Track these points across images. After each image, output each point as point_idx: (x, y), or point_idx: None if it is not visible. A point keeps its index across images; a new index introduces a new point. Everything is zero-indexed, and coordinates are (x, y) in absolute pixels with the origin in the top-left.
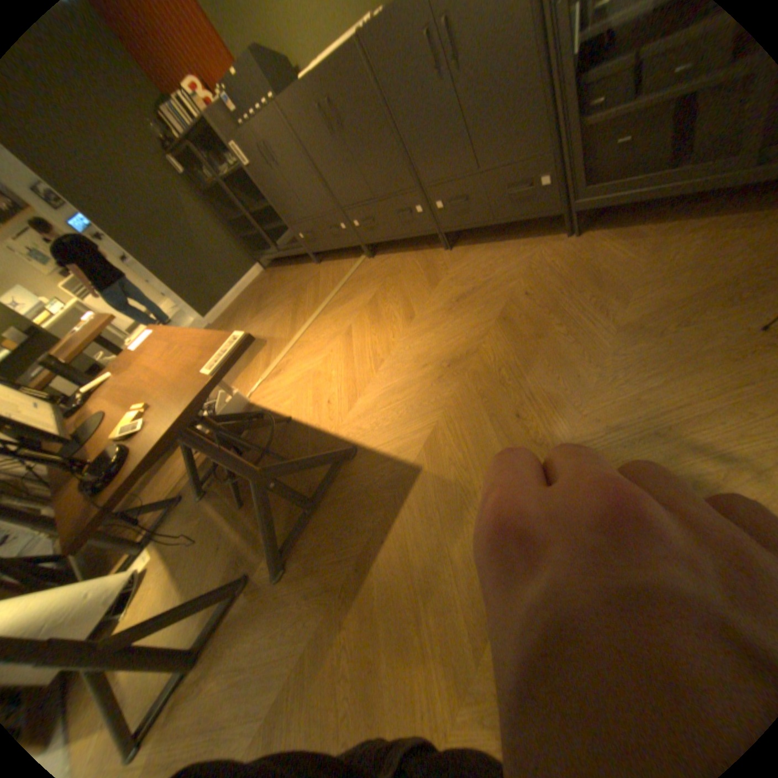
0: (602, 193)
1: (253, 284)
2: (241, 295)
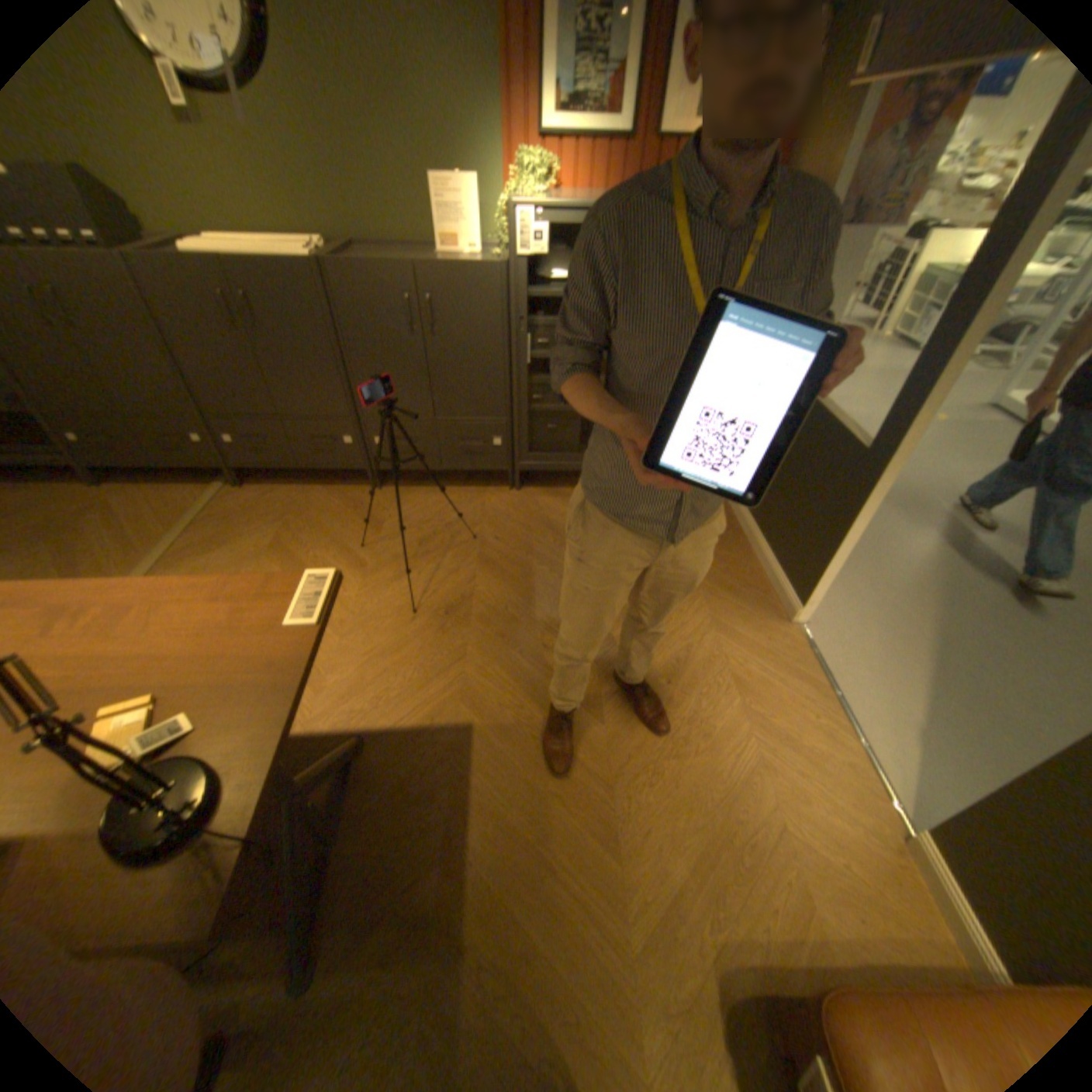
0: (539, 460)
1: None
2: None
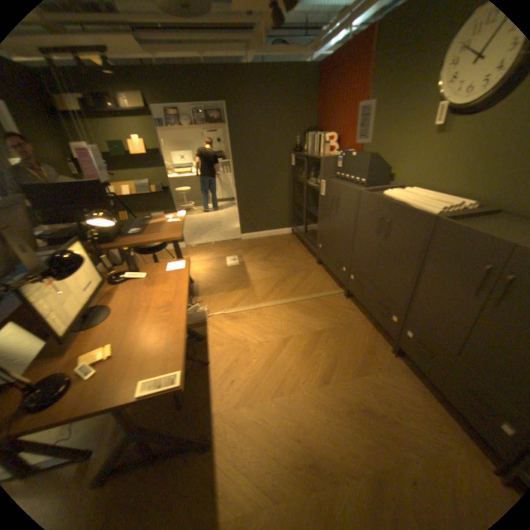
0: None
1: (278, 237)
2: (267, 237)
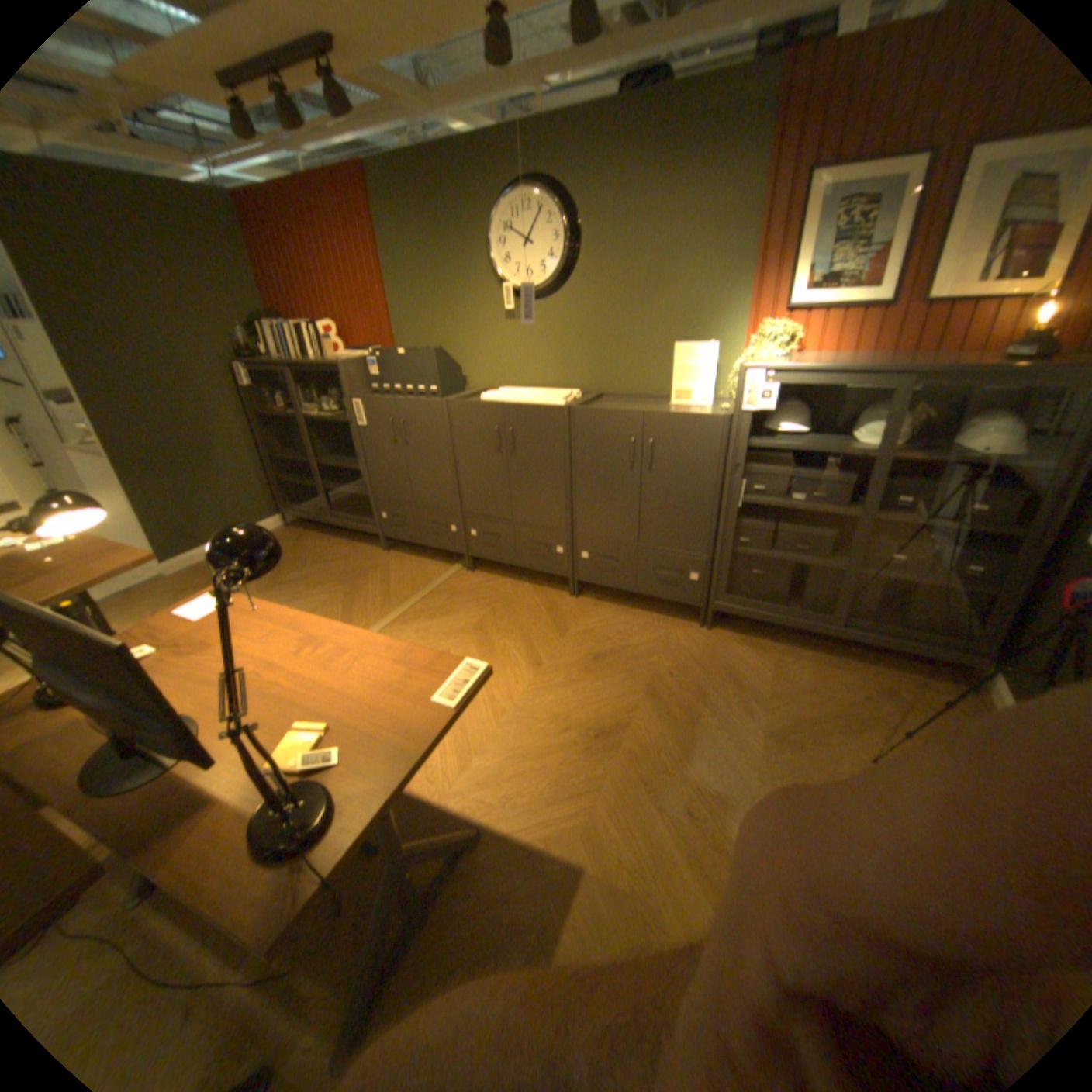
0: (738, 604)
1: None
2: None
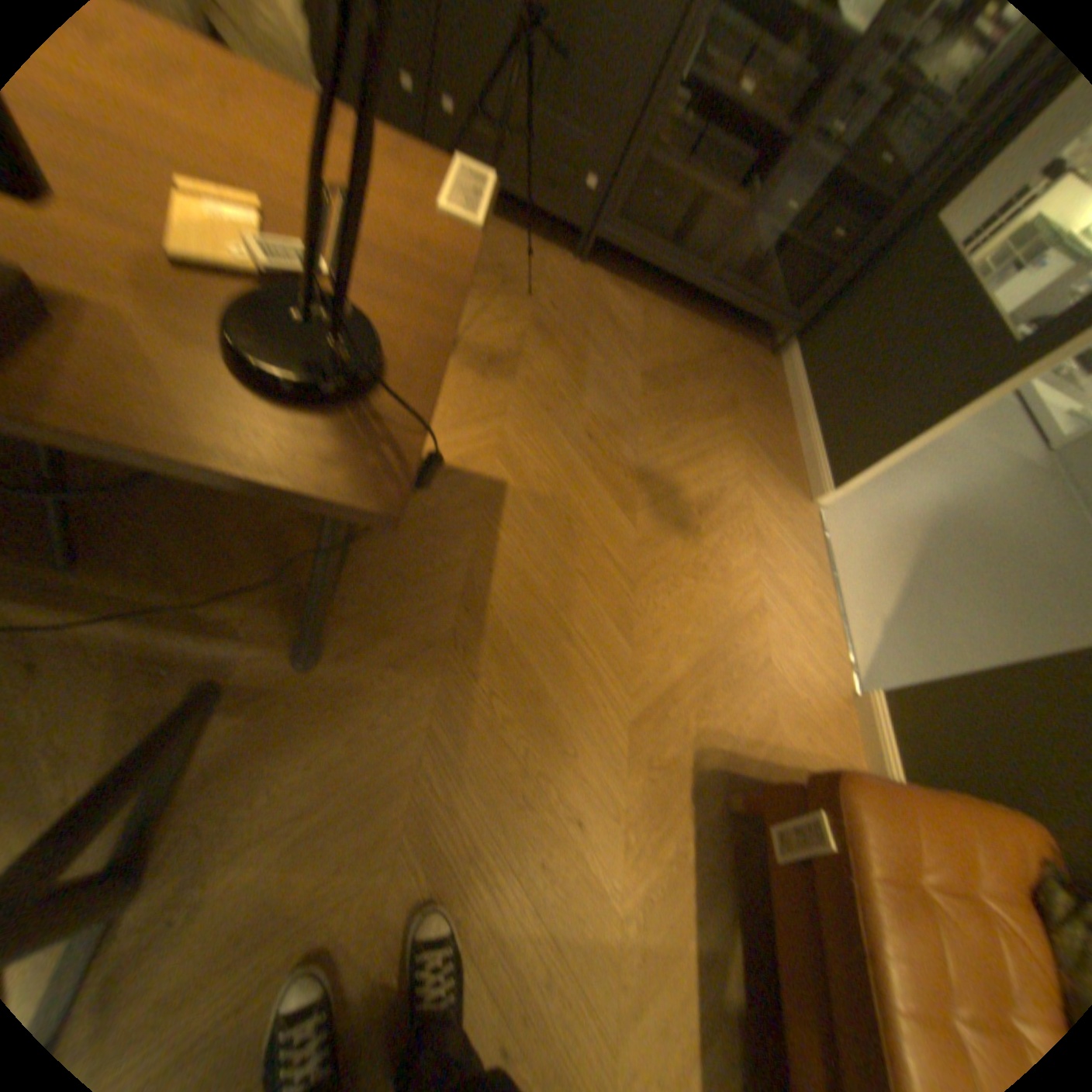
0: (622, 231)
1: None
2: None
